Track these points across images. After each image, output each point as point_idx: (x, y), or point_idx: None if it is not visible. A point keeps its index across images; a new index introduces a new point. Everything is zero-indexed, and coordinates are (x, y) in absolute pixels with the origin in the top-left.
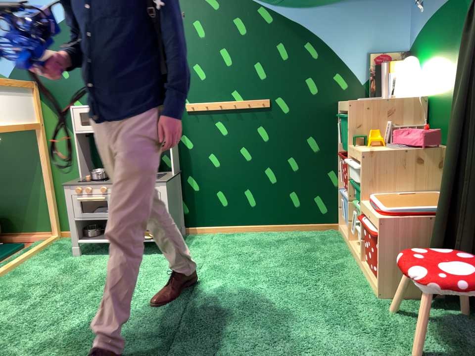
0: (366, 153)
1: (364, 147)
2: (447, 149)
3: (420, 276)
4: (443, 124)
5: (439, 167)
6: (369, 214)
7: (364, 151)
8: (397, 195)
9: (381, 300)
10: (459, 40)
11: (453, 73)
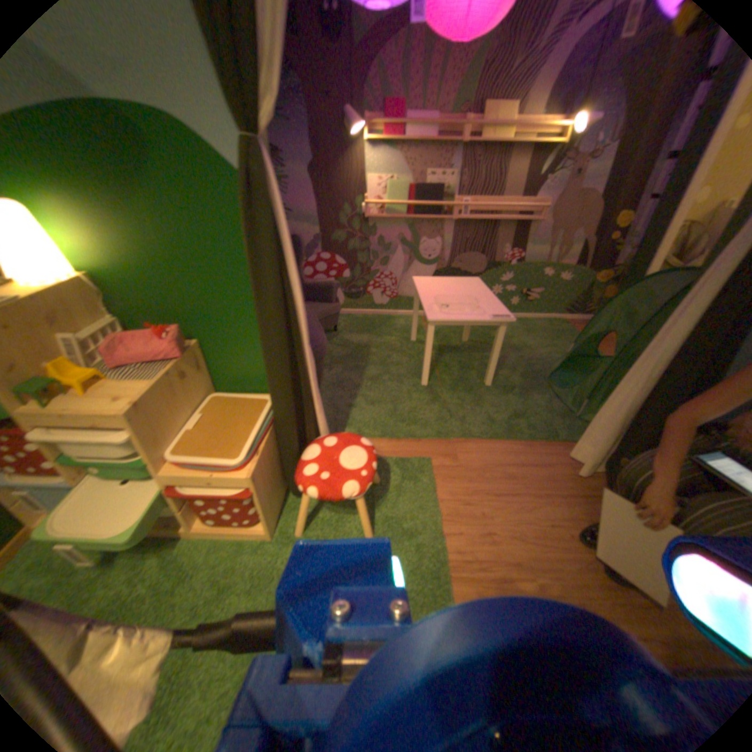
0: (127, 408)
1: (63, 395)
2: (192, 343)
3: (351, 489)
4: (153, 310)
5: (196, 367)
6: (198, 479)
7: (112, 407)
8: (187, 430)
9: (270, 537)
10: (141, 188)
11: (147, 239)
